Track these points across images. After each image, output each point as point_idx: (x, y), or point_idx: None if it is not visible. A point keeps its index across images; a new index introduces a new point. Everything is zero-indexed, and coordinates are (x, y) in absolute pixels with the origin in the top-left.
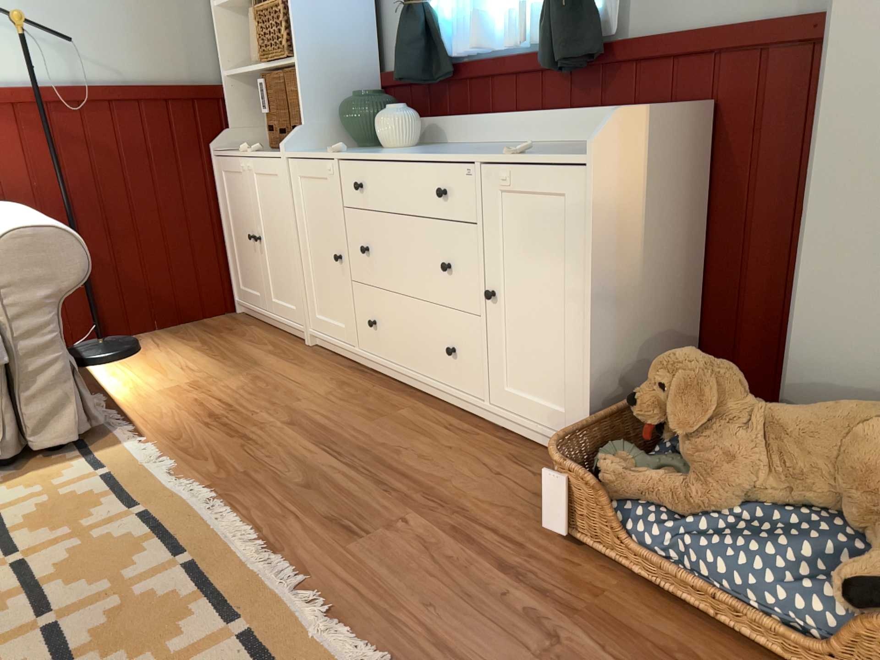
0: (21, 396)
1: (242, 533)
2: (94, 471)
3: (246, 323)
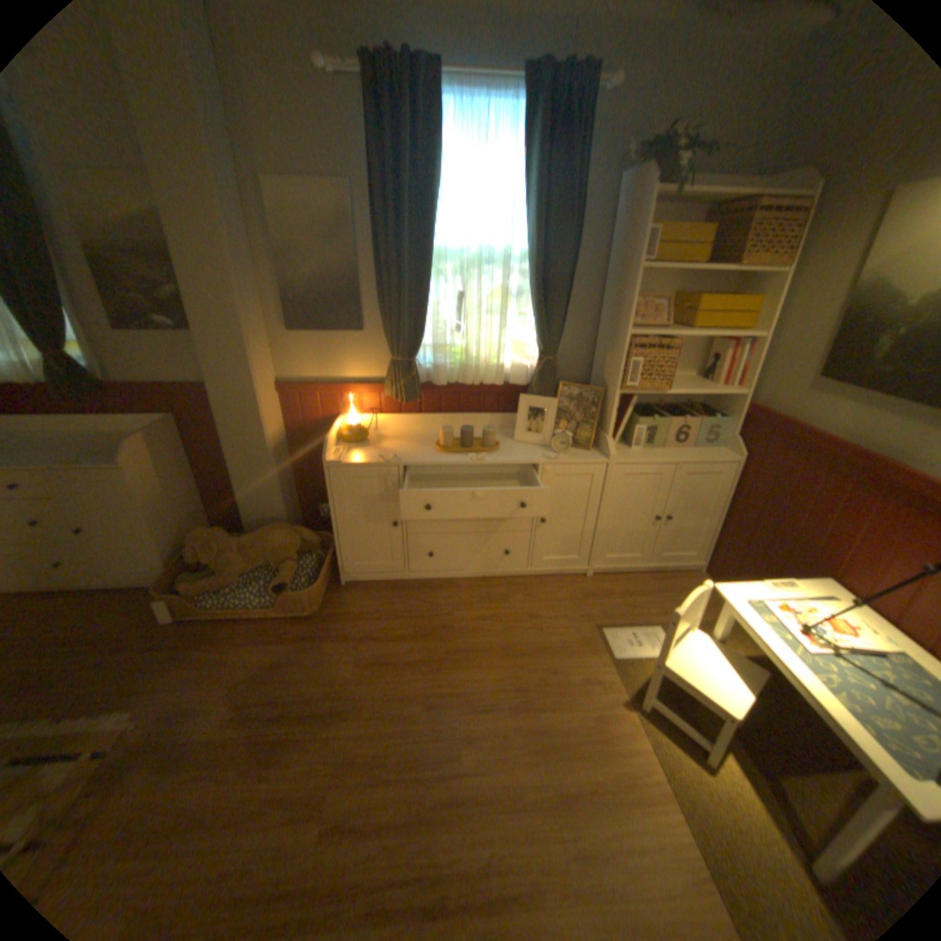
0: None
1: None
2: None
3: None
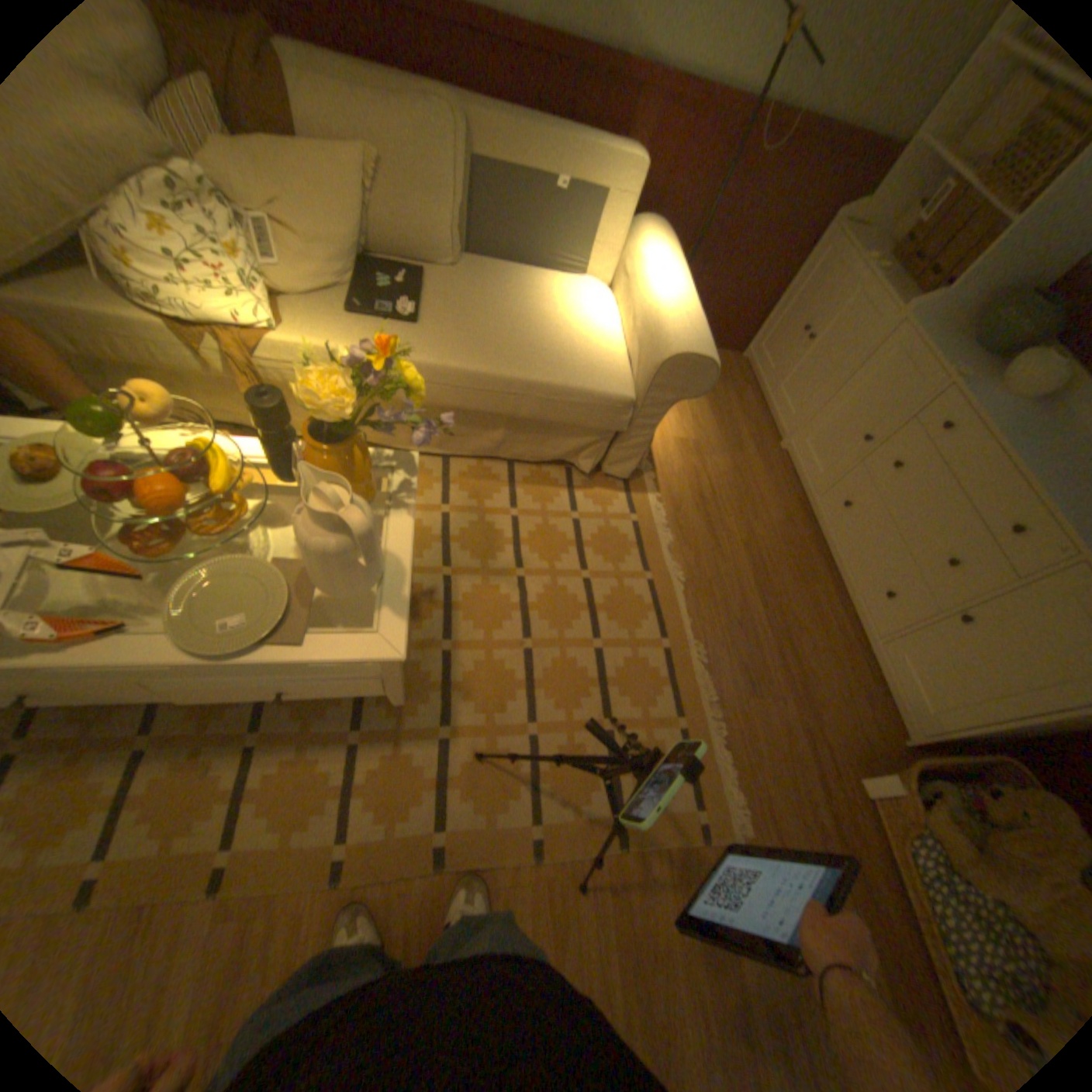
0: (615, 446)
1: (697, 645)
2: (628, 515)
3: (744, 380)
